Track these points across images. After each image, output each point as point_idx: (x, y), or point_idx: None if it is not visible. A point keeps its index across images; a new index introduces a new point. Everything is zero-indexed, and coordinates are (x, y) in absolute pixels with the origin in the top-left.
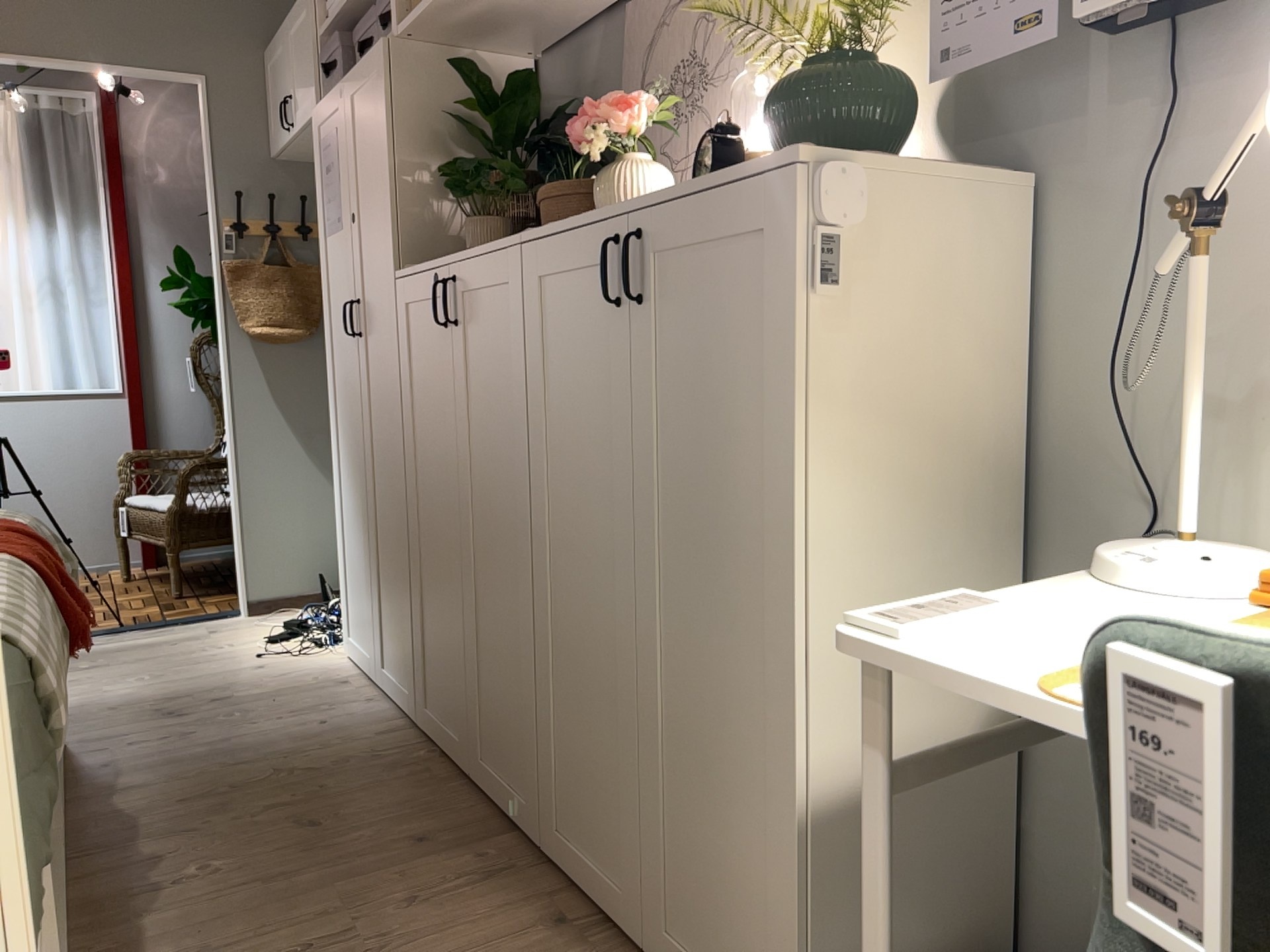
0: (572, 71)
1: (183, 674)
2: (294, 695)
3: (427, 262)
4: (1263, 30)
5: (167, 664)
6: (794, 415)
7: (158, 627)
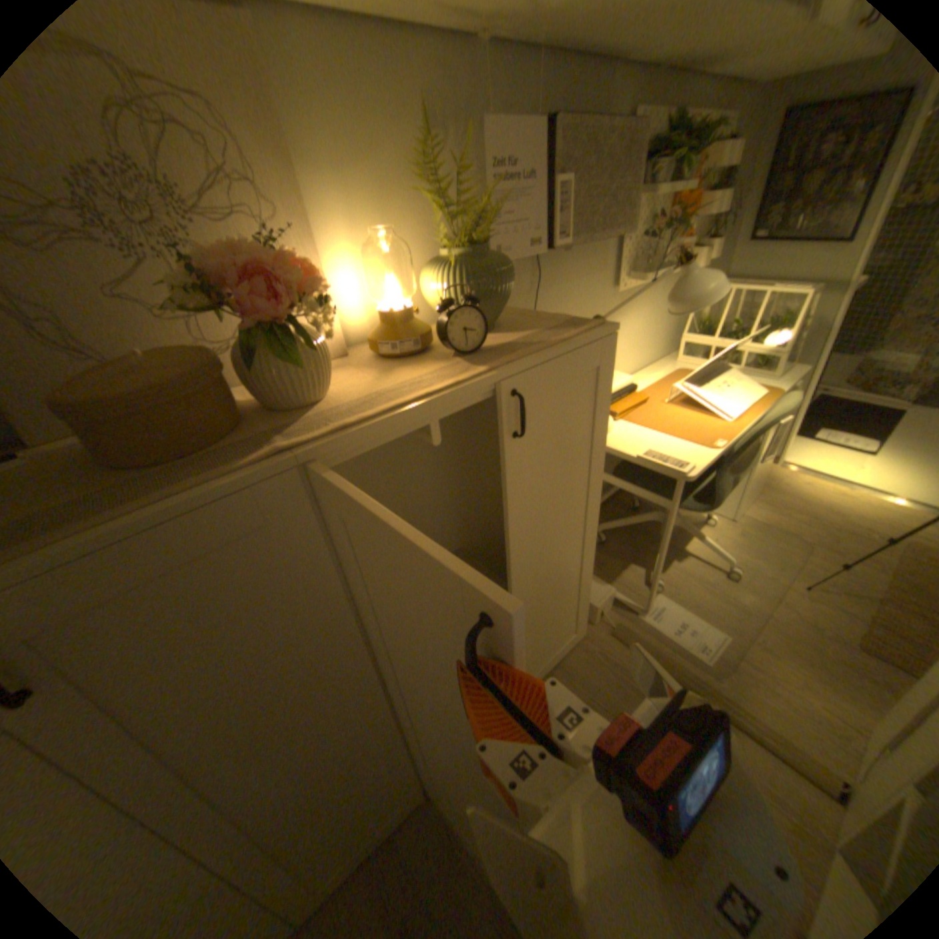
0: None
1: None
2: None
3: None
4: (552, 251)
5: None
6: (604, 436)
7: None
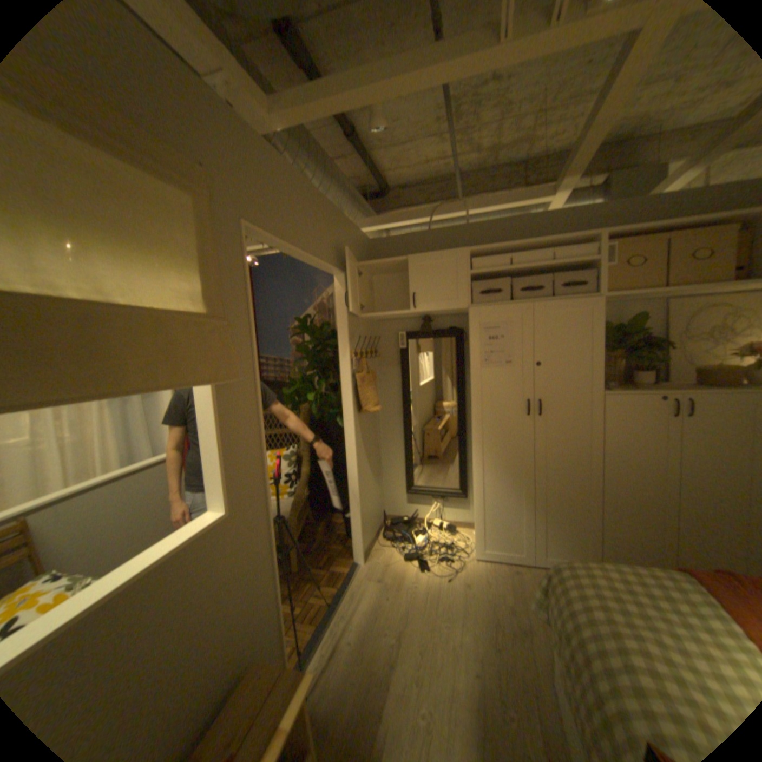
0: (616, 315)
1: (453, 612)
2: (524, 591)
3: (648, 392)
4: None
5: (426, 613)
6: None
7: (343, 597)
